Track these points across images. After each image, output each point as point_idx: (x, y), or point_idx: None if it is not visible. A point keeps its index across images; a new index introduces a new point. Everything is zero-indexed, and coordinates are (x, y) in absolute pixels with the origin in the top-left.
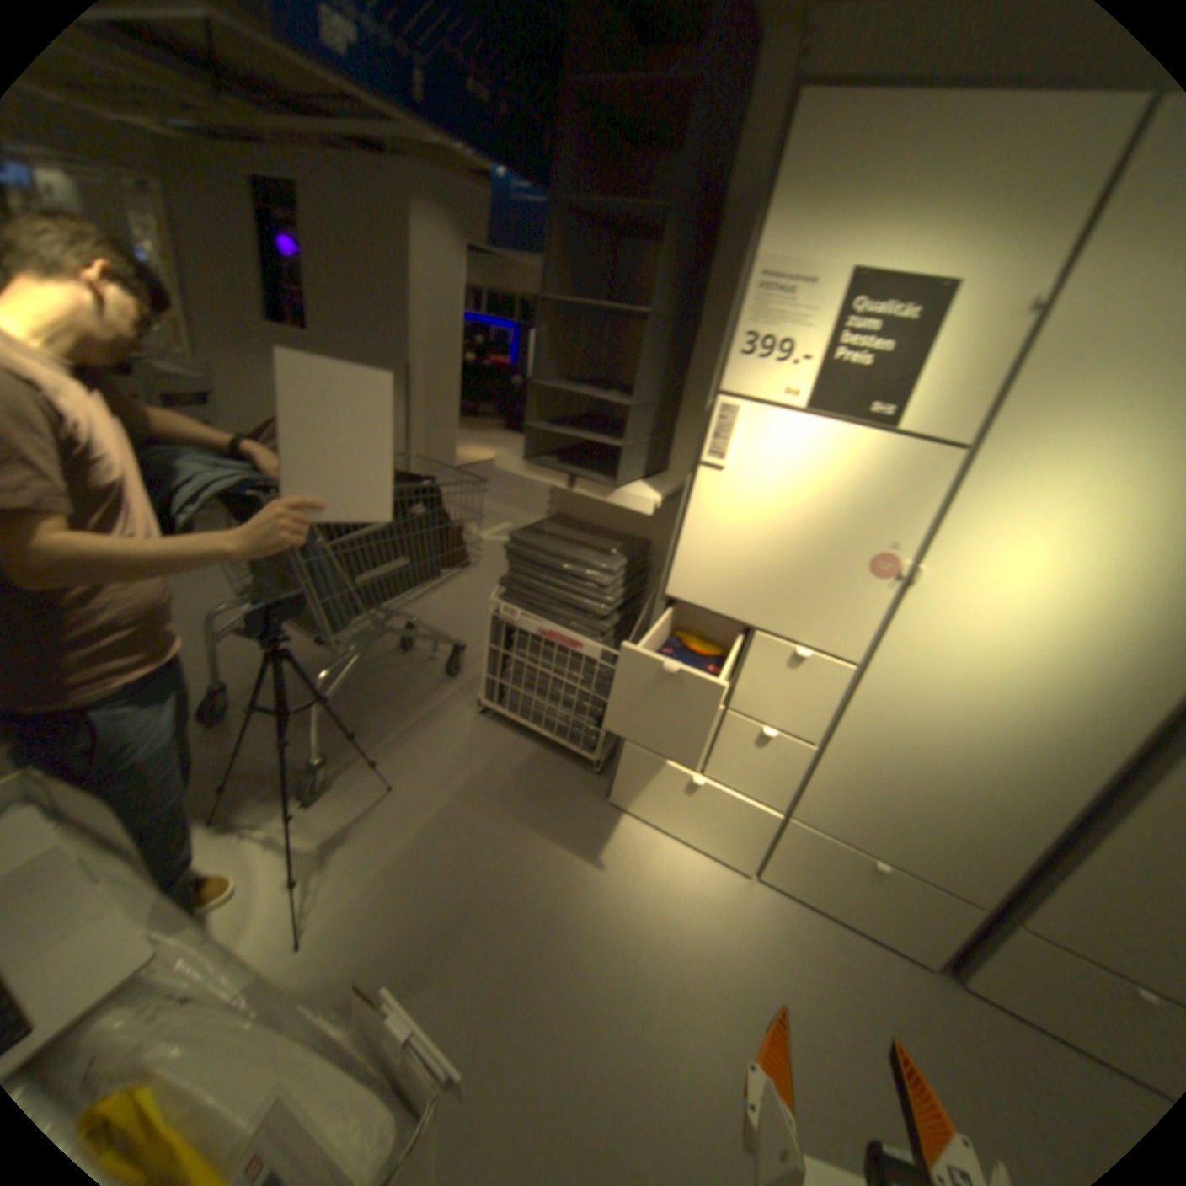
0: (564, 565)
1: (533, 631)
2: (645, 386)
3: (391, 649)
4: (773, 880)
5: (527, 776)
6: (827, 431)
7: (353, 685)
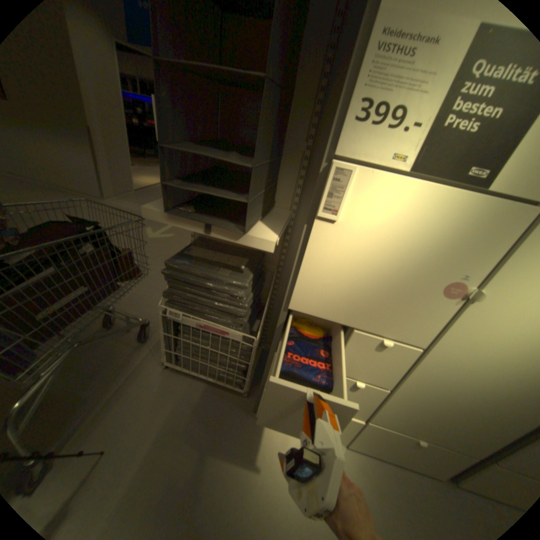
0: (208, 283)
1: (191, 325)
2: (261, 149)
3: (95, 330)
4: (355, 449)
5: (200, 412)
6: (425, 191)
7: (66, 367)
